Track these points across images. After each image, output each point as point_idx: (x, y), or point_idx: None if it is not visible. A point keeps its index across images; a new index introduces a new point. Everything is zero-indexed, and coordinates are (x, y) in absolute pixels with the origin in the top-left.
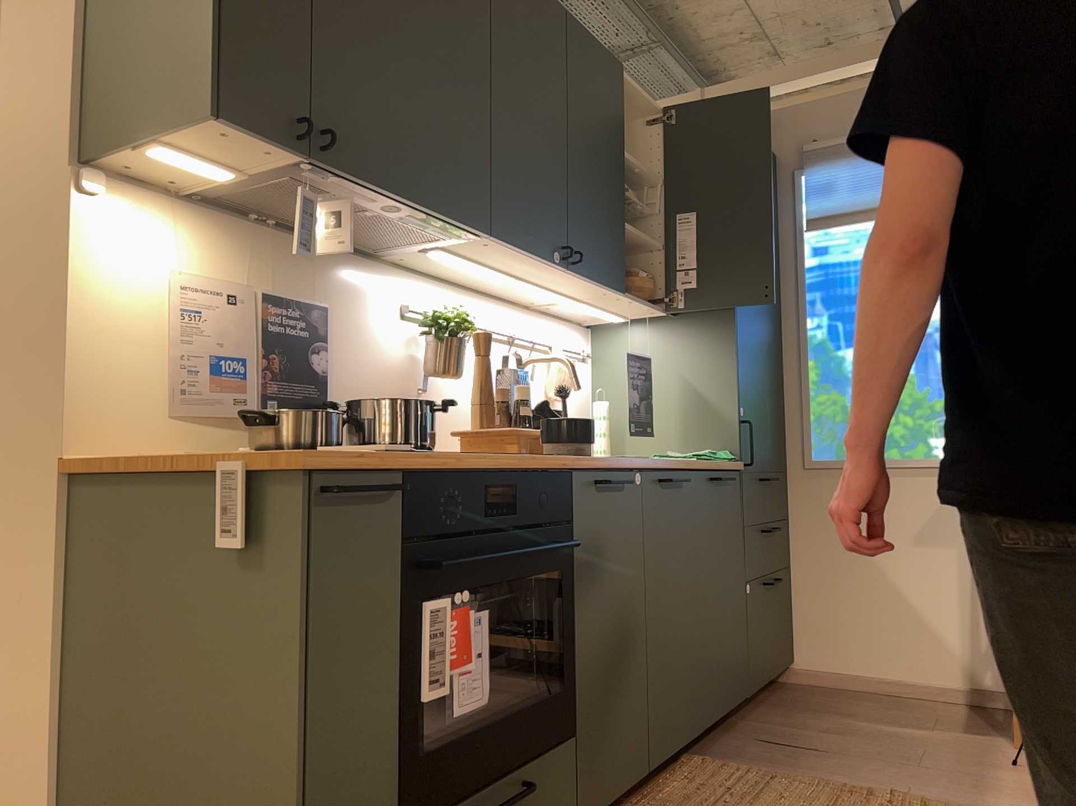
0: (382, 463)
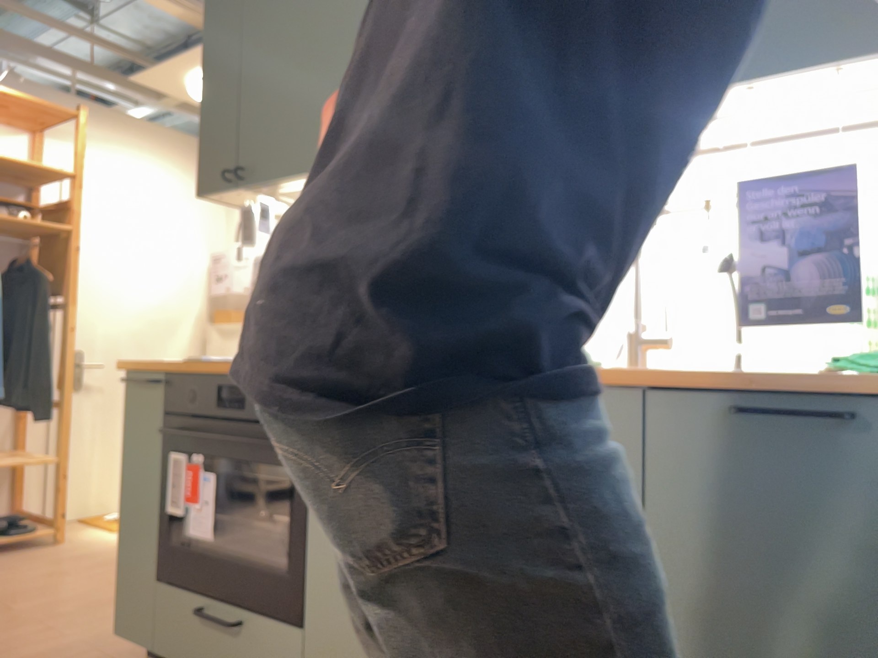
0: (149, 367)
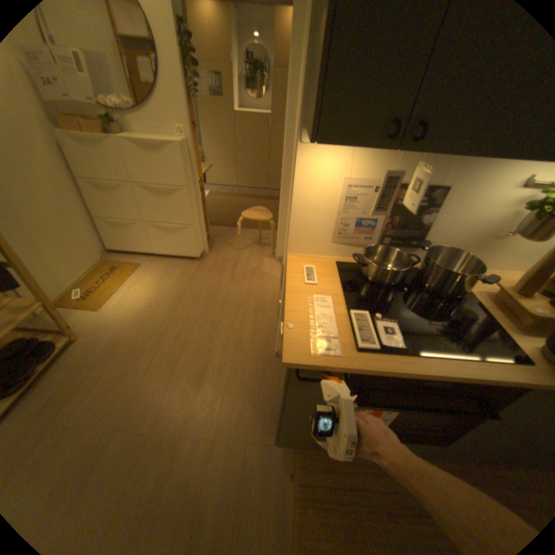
0: (338, 370)
